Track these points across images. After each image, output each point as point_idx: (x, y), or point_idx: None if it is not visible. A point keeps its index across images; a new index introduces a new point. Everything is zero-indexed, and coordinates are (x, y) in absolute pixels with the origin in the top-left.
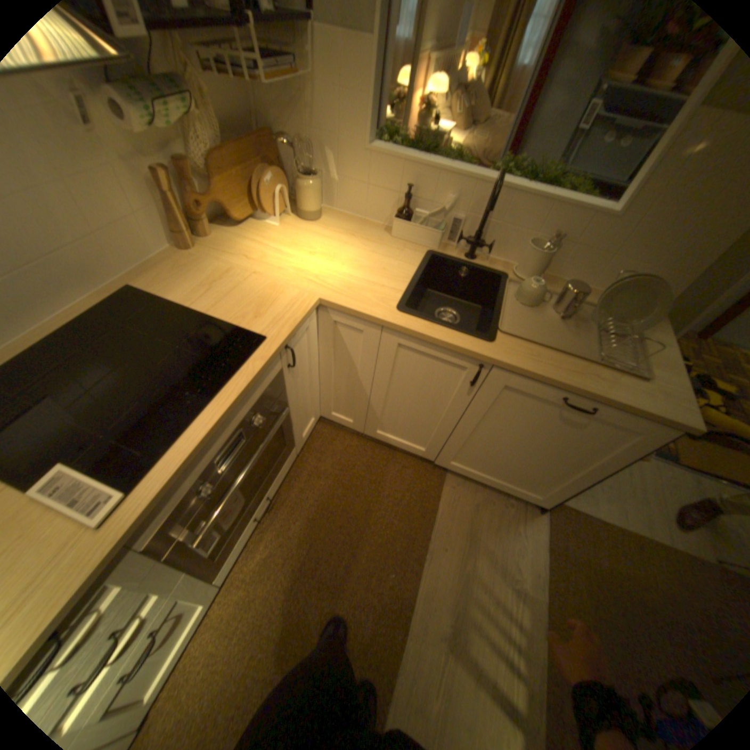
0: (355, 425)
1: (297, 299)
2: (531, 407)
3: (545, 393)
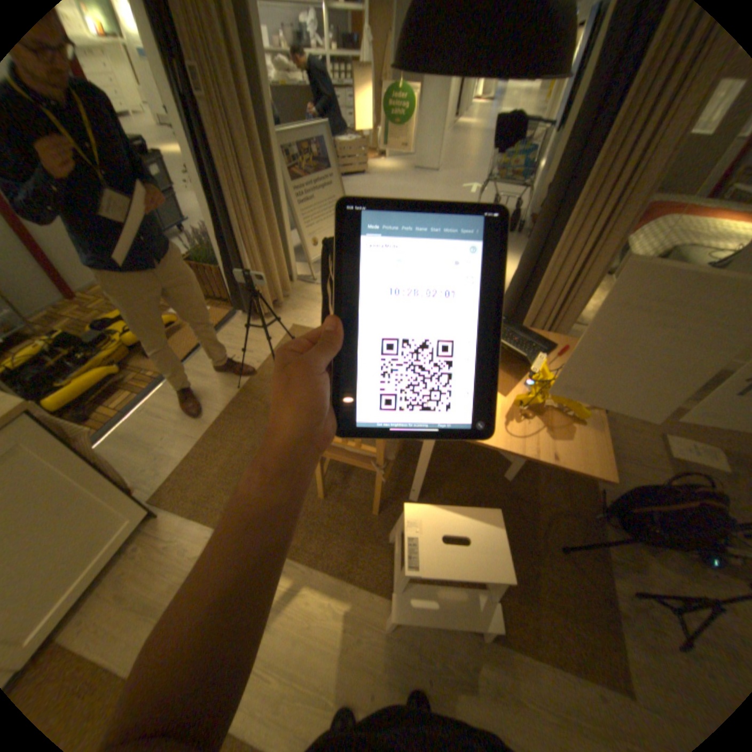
0: None
1: None
2: None
3: None
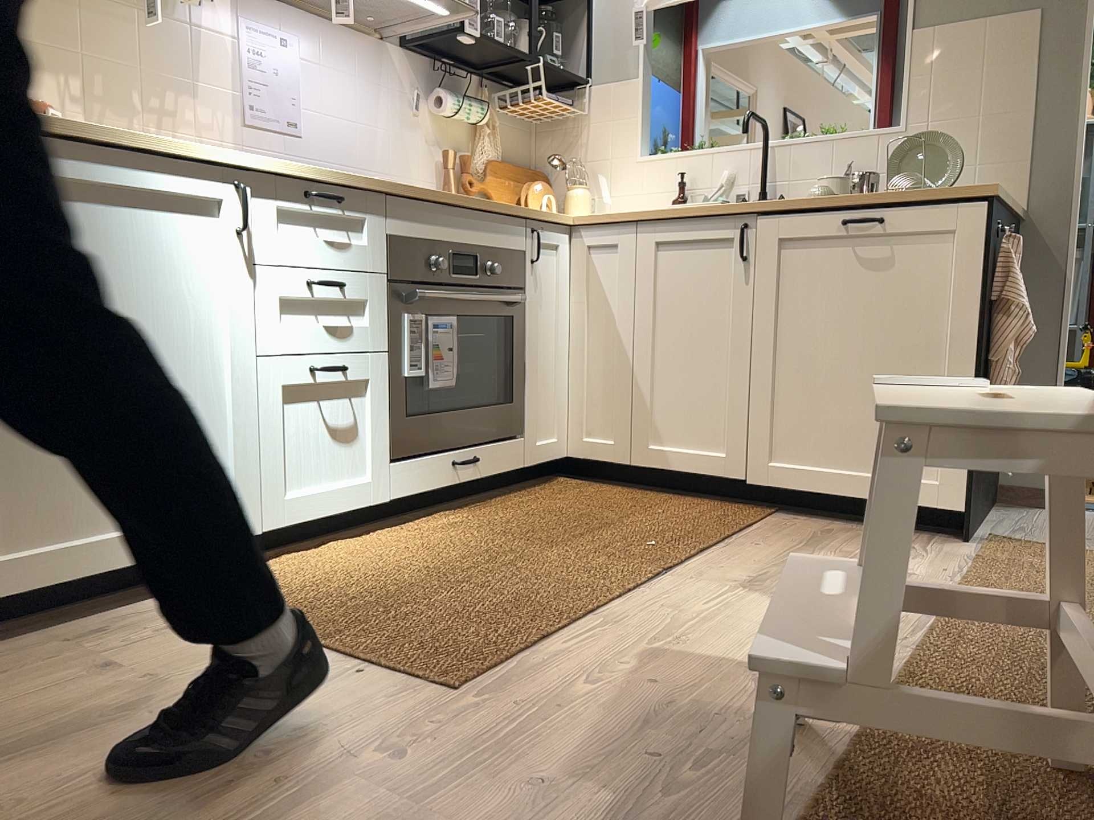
0: (619, 449)
1: (551, 214)
2: (821, 264)
3: (821, 227)
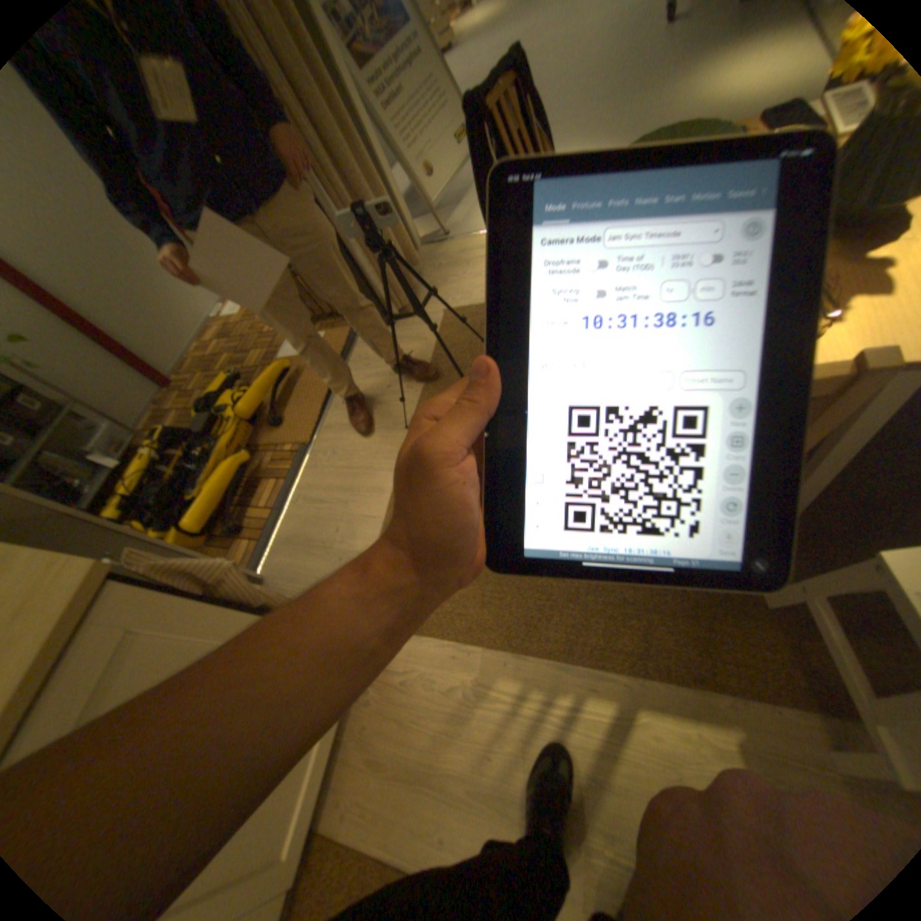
0: None
1: None
2: None
3: None
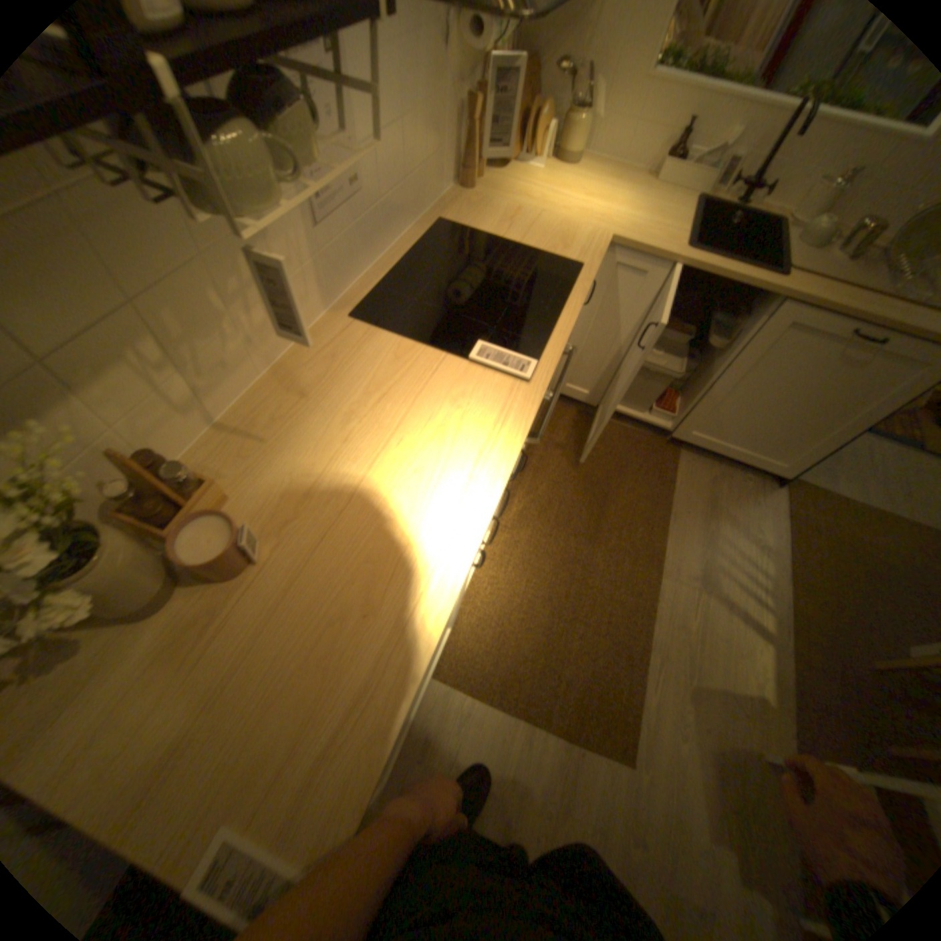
0: (591, 397)
1: (596, 235)
2: (814, 347)
3: (837, 327)
